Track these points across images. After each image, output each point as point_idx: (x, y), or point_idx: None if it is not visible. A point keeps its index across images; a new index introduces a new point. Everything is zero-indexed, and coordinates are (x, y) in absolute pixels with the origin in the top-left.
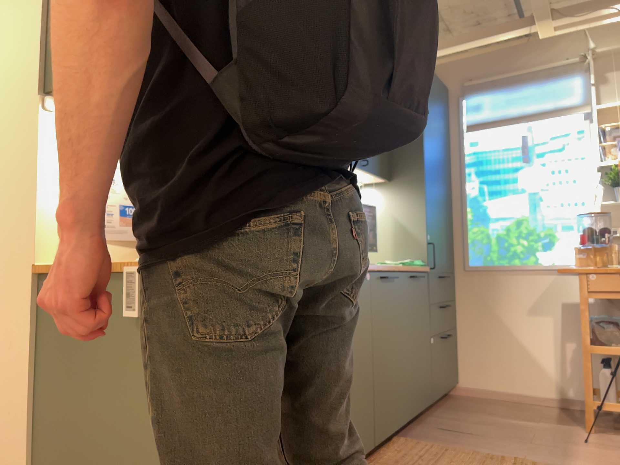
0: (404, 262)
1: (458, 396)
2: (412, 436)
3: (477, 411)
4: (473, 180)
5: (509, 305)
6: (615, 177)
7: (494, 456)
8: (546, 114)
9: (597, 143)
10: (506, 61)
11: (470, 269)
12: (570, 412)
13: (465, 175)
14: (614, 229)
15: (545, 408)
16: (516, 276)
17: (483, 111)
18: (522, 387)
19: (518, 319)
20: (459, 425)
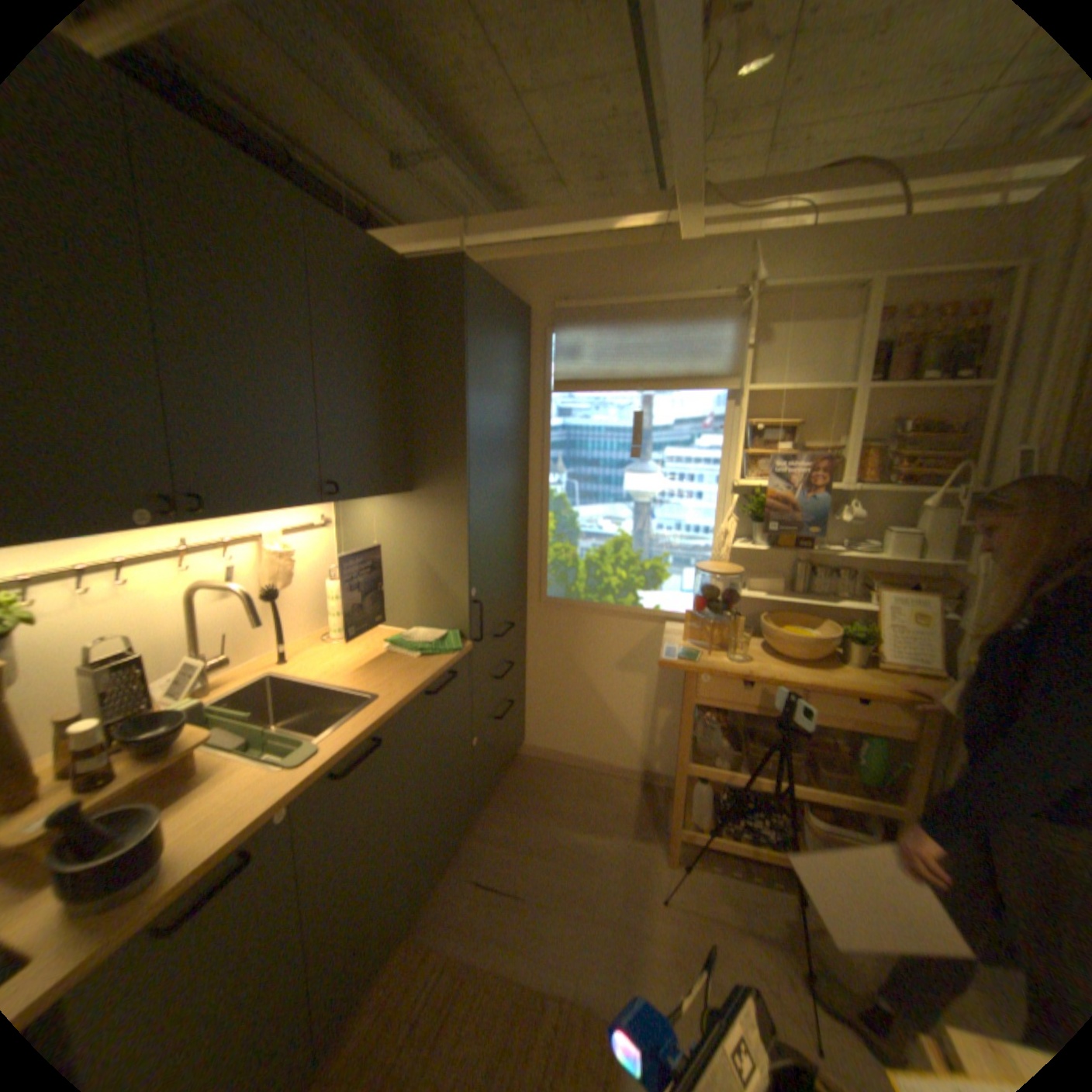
0: (432, 632)
1: (521, 759)
2: (422, 925)
3: (536, 806)
4: (559, 472)
5: (594, 654)
6: (759, 508)
7: (529, 997)
8: (674, 381)
9: (741, 441)
10: (624, 273)
11: (546, 602)
12: (652, 797)
13: (549, 461)
14: (743, 580)
15: (623, 786)
16: (606, 618)
17: (580, 359)
18: (599, 754)
19: (603, 674)
20: (502, 865)
